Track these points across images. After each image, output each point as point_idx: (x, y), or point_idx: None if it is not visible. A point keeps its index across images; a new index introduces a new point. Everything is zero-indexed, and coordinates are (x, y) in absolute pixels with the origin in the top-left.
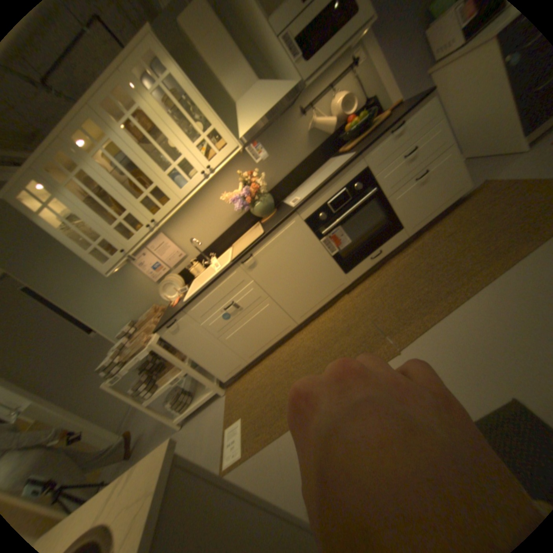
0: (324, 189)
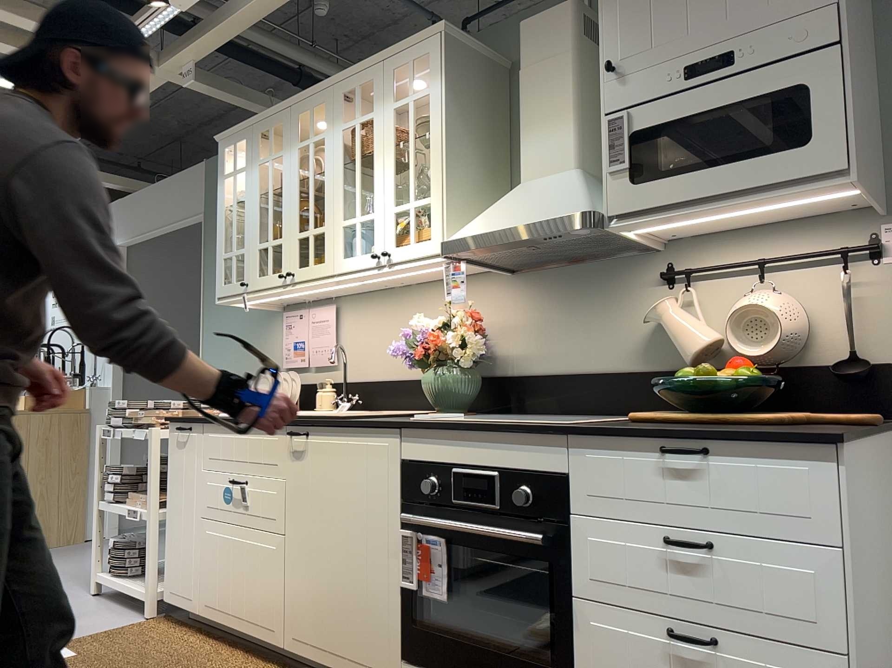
0: (461, 438)
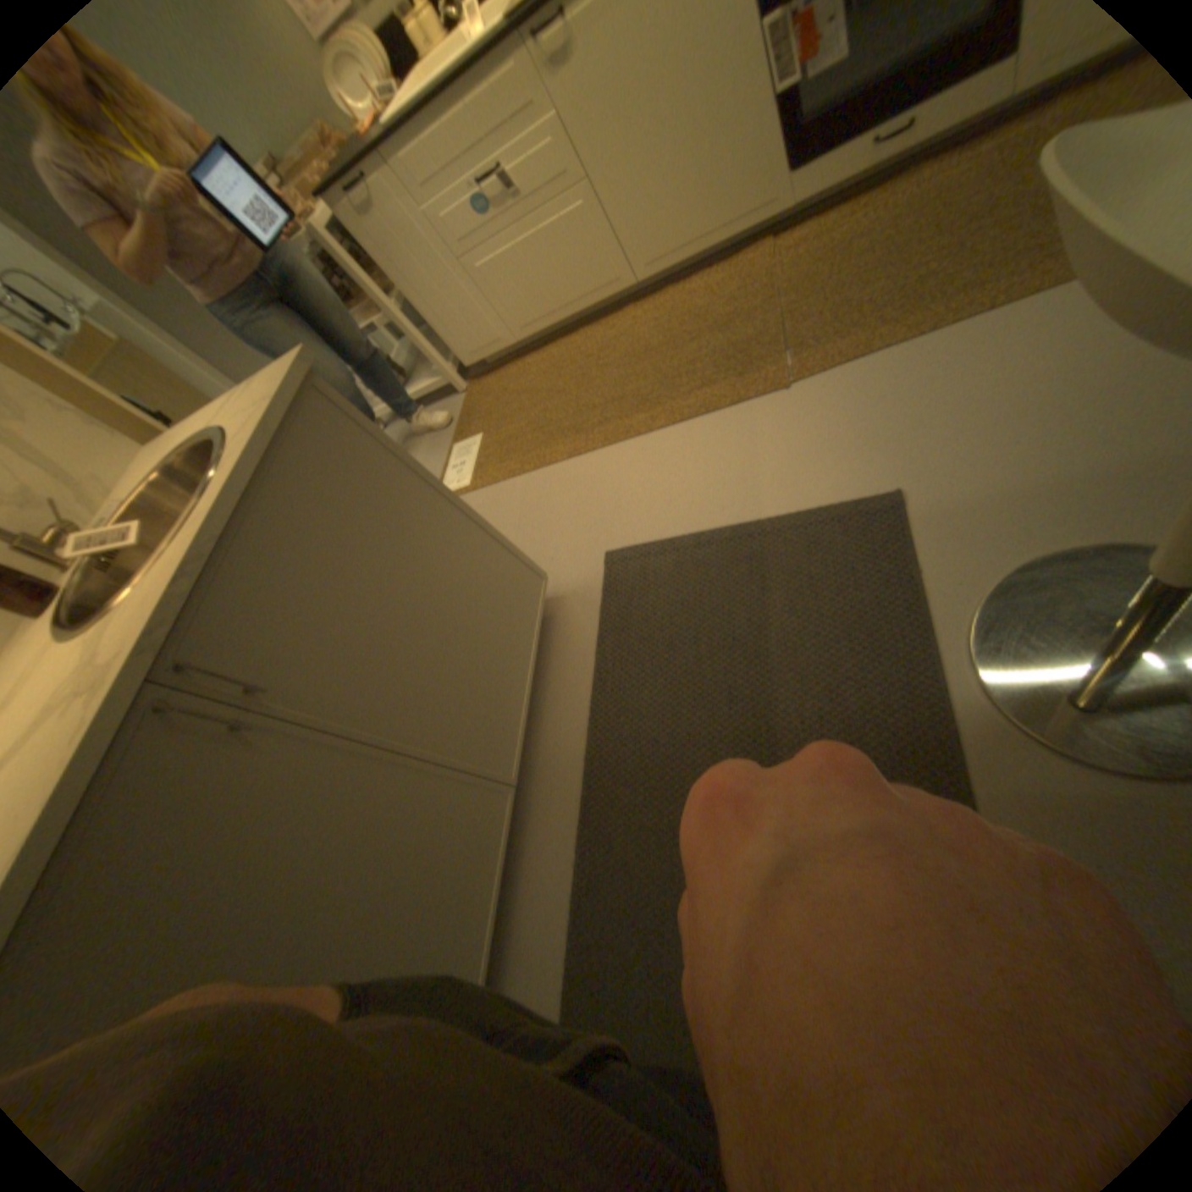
0: None
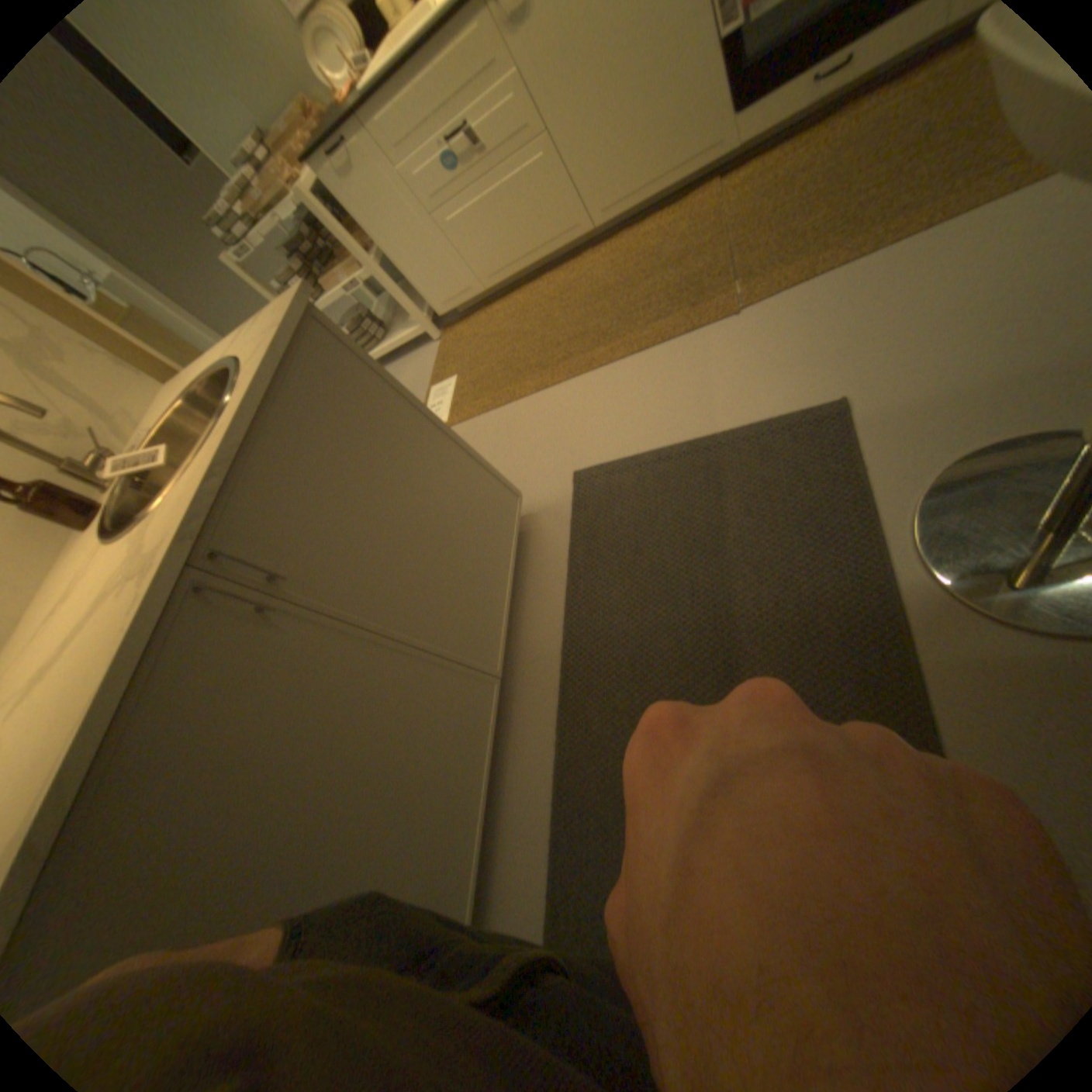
0: None
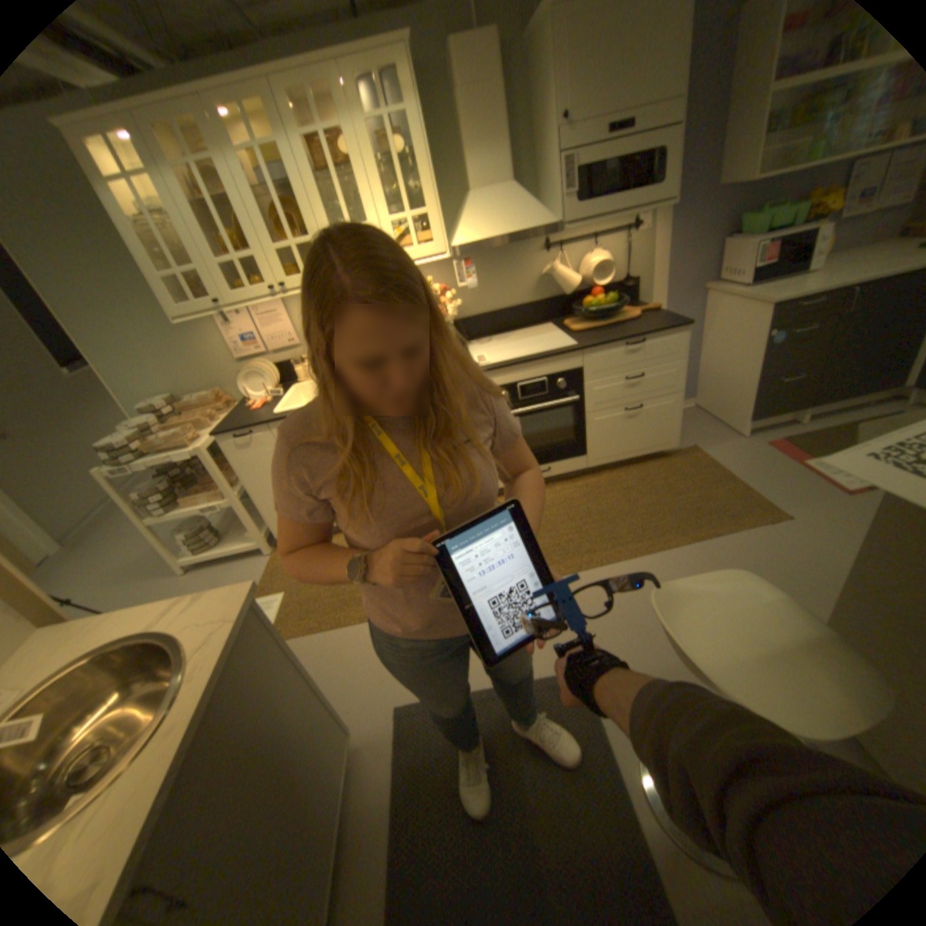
0: (521, 368)
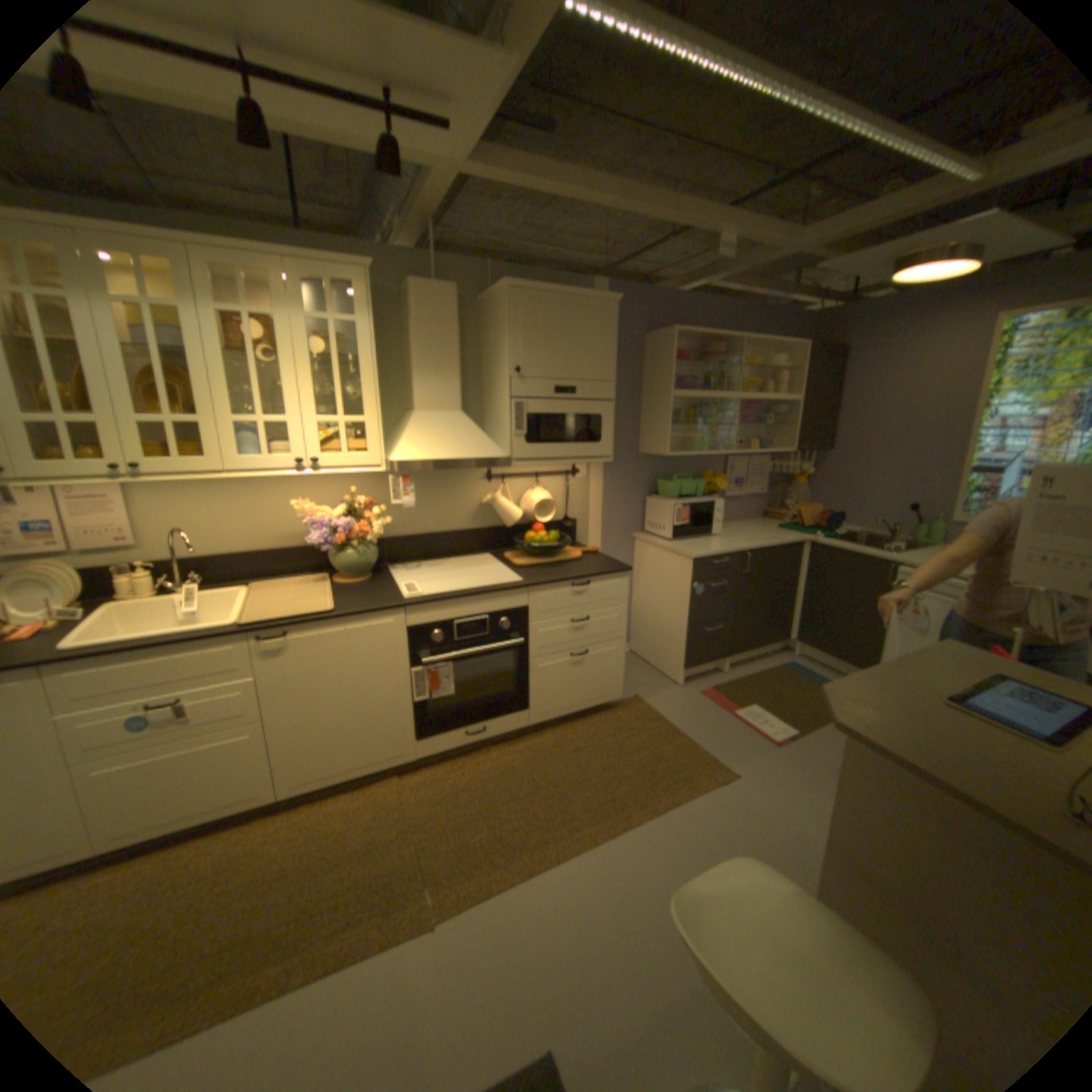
0: (460, 602)
